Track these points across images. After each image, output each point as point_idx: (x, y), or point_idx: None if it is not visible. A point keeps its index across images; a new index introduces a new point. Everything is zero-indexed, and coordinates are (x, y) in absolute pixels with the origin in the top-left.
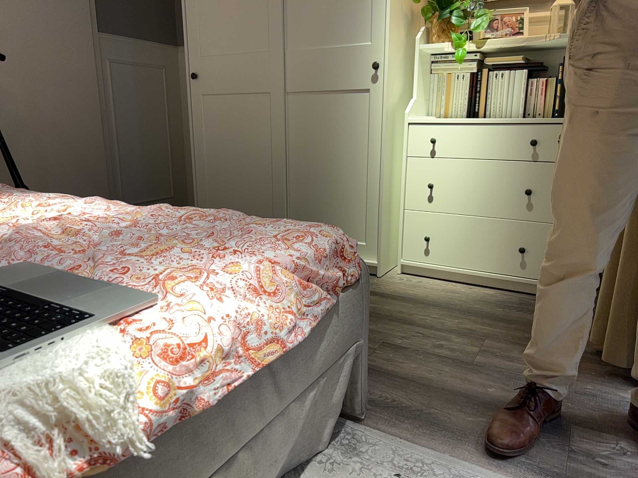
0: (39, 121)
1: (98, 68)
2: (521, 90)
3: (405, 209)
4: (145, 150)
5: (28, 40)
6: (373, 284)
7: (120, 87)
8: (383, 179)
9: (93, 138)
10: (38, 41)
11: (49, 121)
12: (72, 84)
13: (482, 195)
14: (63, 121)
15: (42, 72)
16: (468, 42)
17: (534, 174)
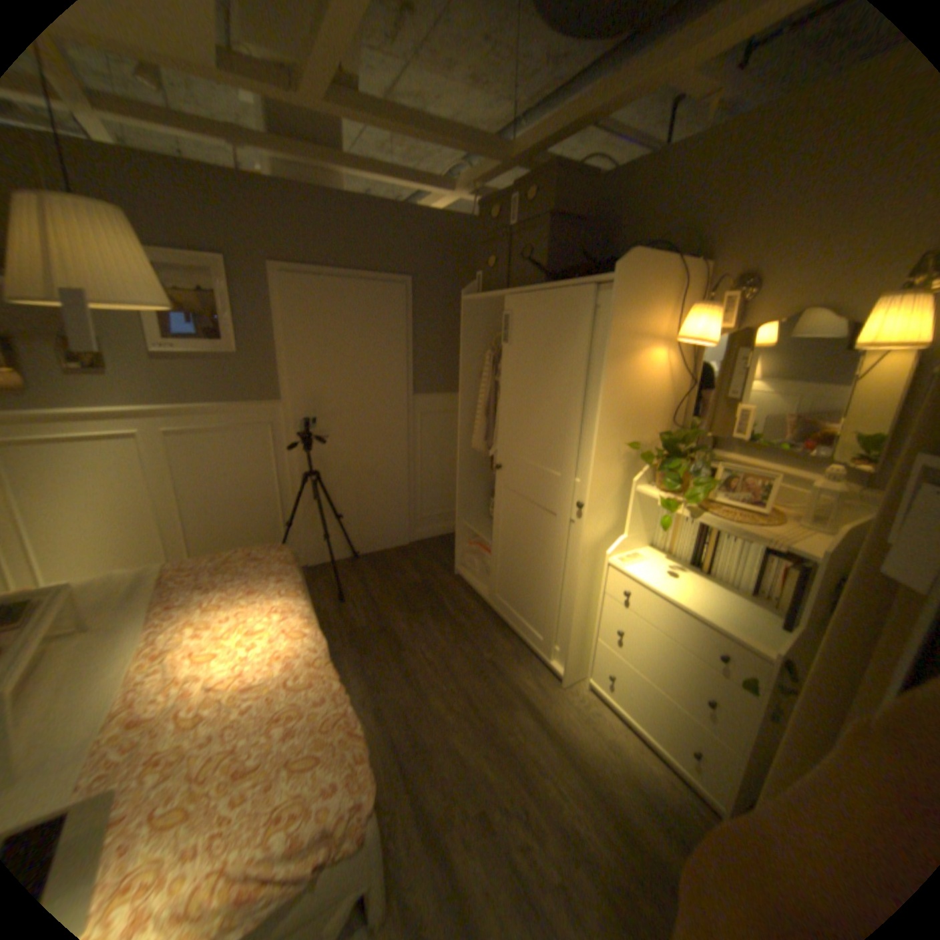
0: (360, 464)
1: (409, 420)
2: (755, 564)
3: (598, 636)
4: (444, 475)
5: (357, 411)
6: (550, 697)
7: (427, 431)
8: (575, 607)
9: (399, 472)
10: (364, 410)
11: (367, 463)
12: (386, 436)
13: (667, 671)
14: (377, 462)
15: (365, 431)
16: (684, 507)
17: (724, 689)
